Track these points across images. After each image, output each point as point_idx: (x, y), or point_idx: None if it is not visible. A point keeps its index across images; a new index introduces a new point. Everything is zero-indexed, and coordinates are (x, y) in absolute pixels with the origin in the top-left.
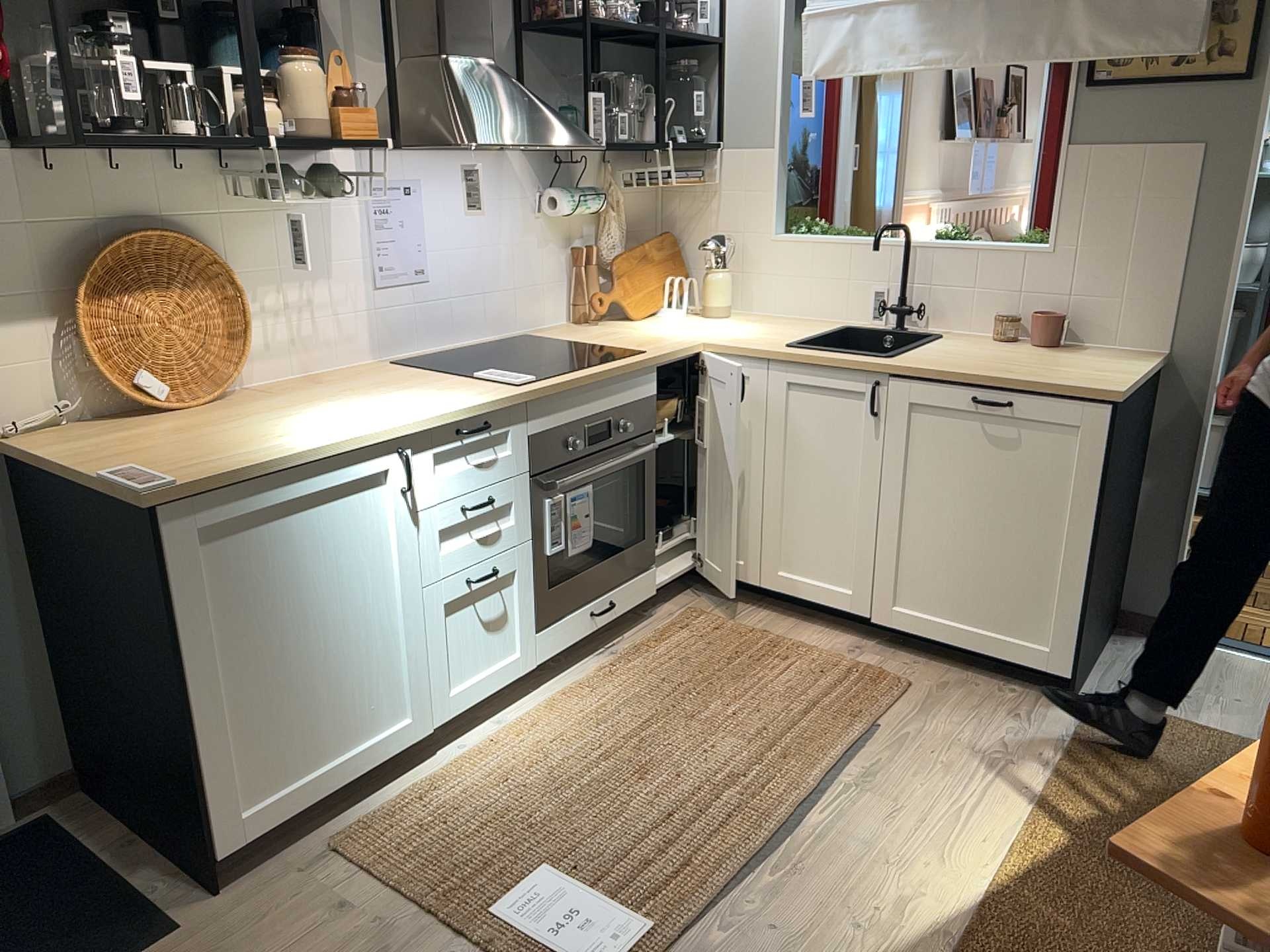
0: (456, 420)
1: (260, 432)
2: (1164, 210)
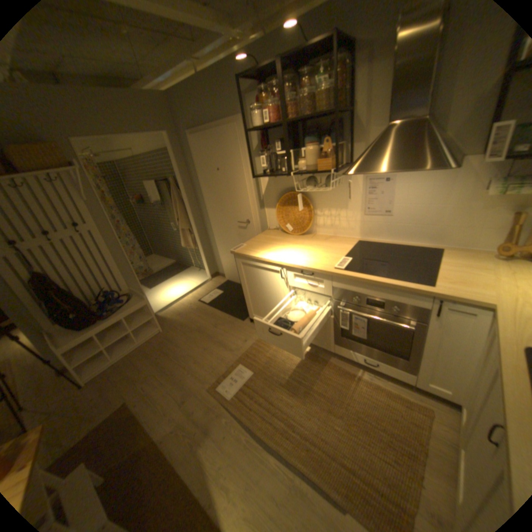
0: (299, 268)
1: (273, 247)
2: None
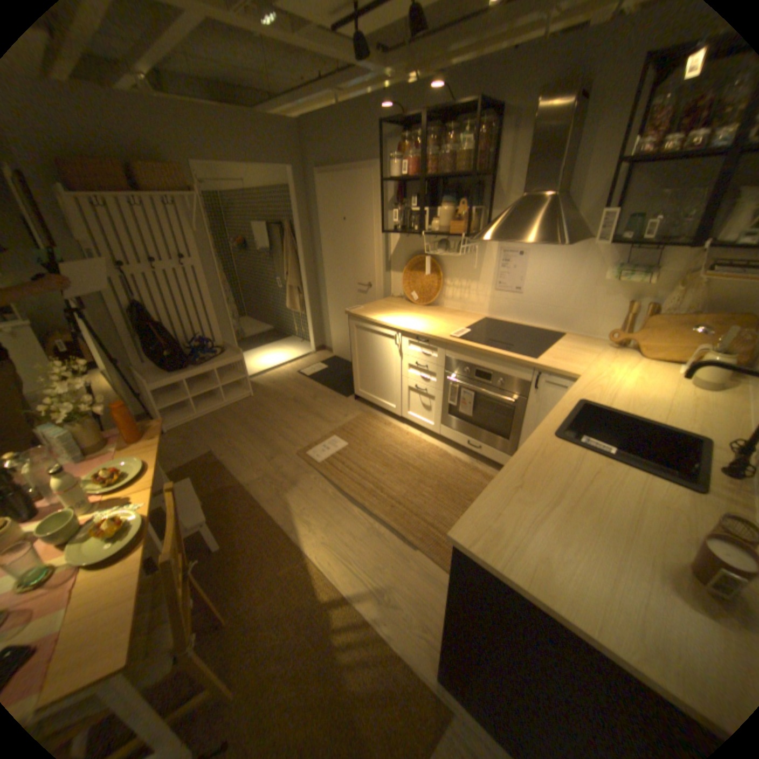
0: (415, 334)
1: (392, 313)
2: None
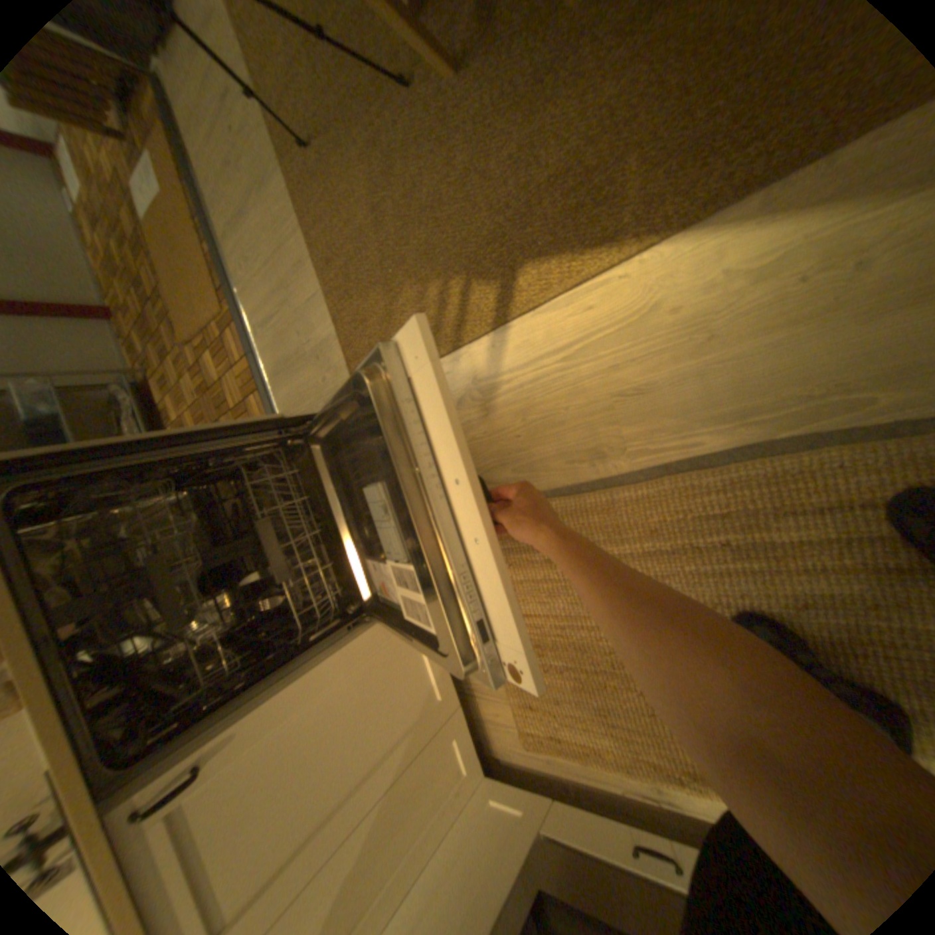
0: None
1: None
2: None
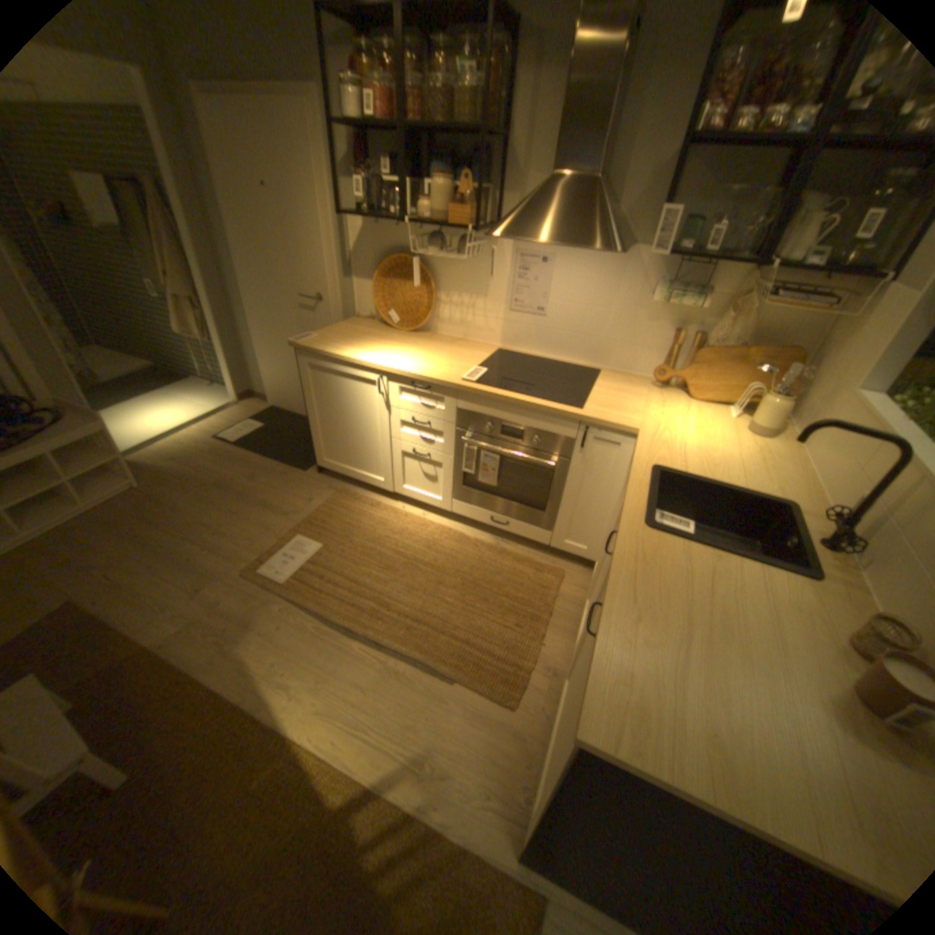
0: (411, 378)
1: (367, 345)
2: None
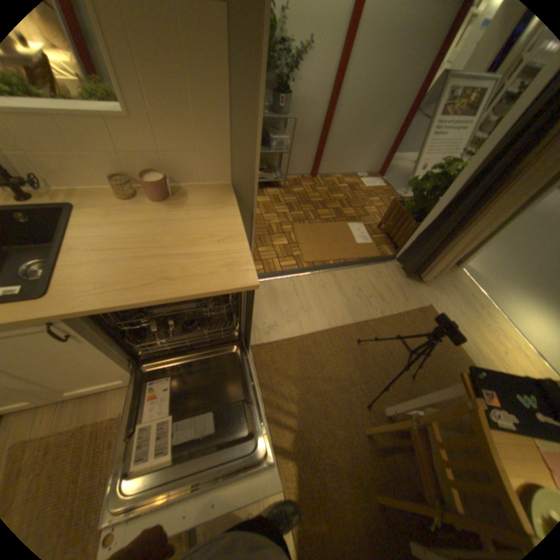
0: None
1: None
2: (206, 80)
